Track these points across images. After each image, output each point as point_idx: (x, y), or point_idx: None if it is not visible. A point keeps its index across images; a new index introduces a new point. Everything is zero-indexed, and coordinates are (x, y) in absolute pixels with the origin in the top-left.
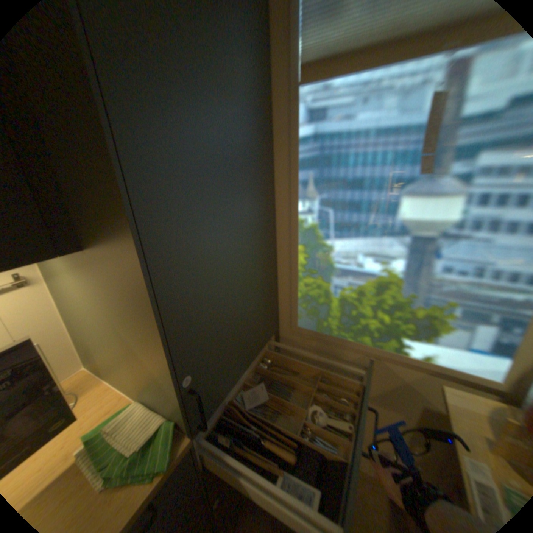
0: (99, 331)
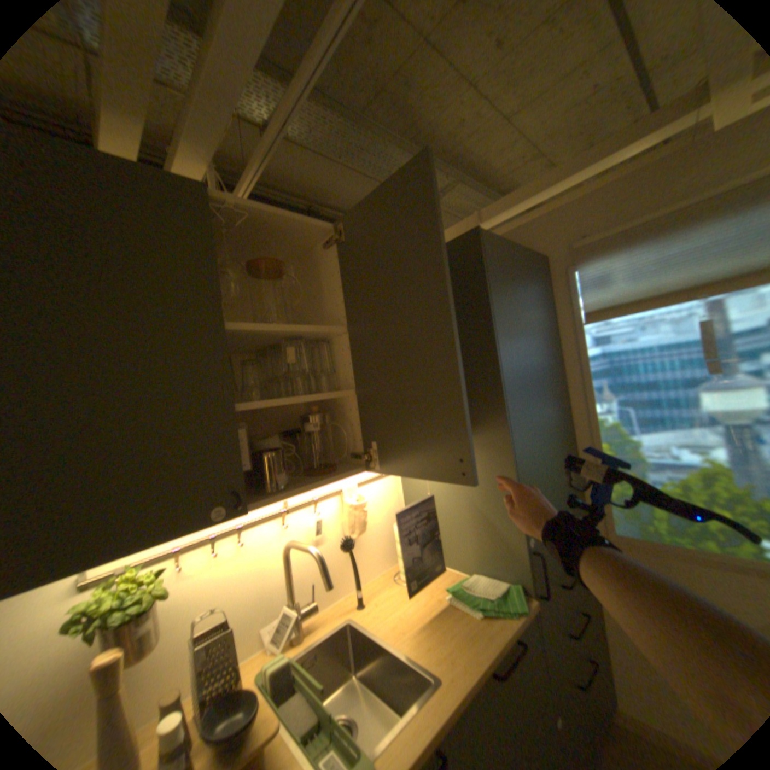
0: (448, 506)
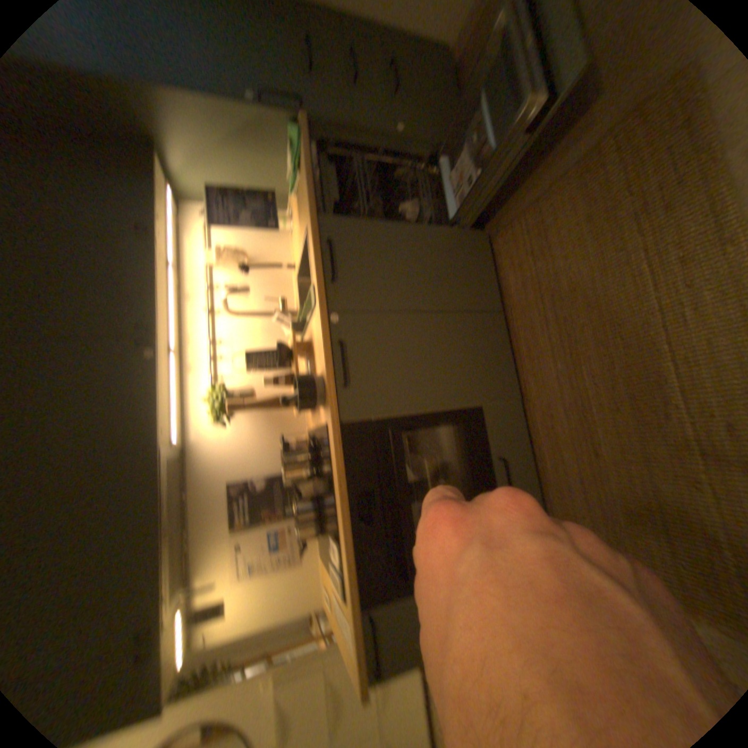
0: (227, 162)
